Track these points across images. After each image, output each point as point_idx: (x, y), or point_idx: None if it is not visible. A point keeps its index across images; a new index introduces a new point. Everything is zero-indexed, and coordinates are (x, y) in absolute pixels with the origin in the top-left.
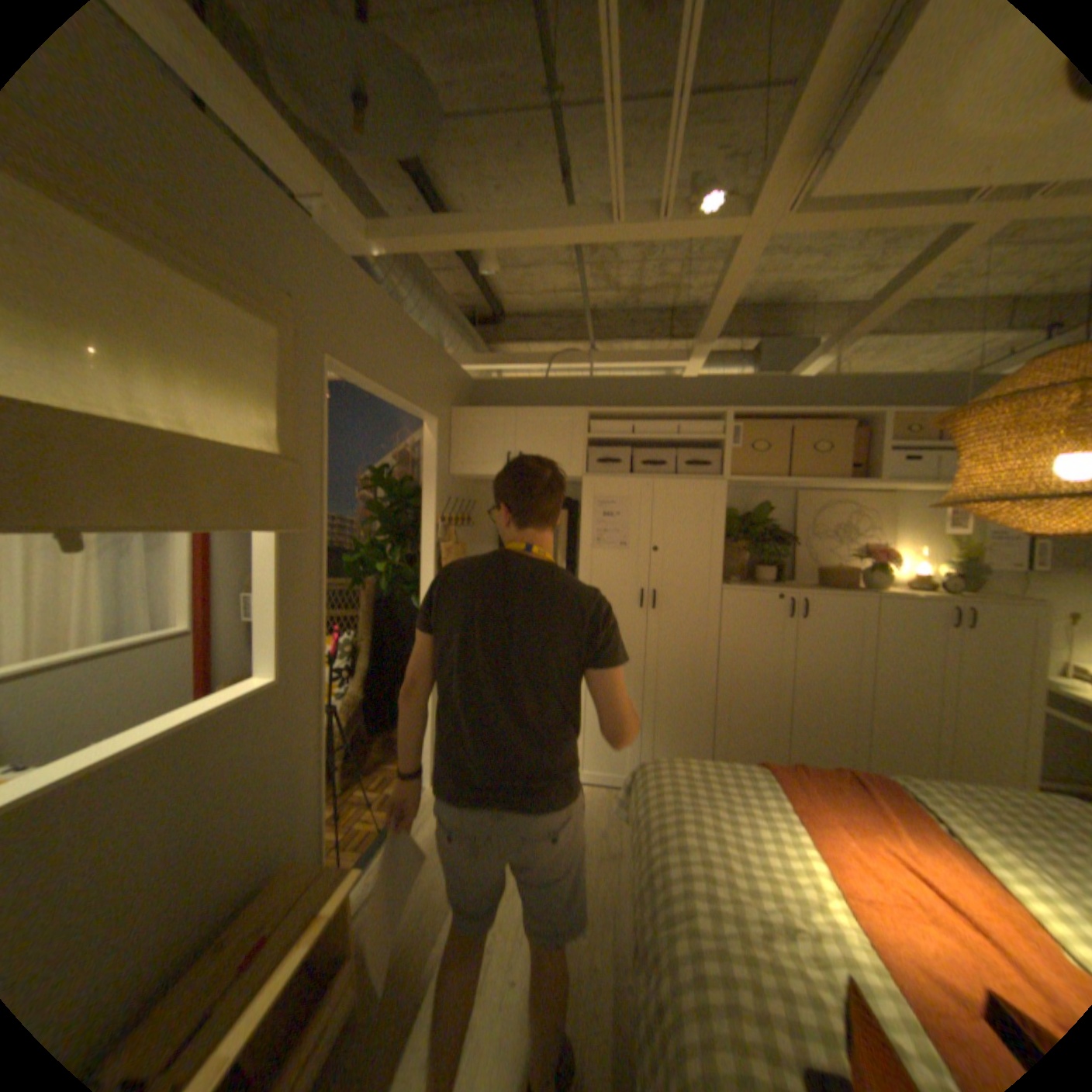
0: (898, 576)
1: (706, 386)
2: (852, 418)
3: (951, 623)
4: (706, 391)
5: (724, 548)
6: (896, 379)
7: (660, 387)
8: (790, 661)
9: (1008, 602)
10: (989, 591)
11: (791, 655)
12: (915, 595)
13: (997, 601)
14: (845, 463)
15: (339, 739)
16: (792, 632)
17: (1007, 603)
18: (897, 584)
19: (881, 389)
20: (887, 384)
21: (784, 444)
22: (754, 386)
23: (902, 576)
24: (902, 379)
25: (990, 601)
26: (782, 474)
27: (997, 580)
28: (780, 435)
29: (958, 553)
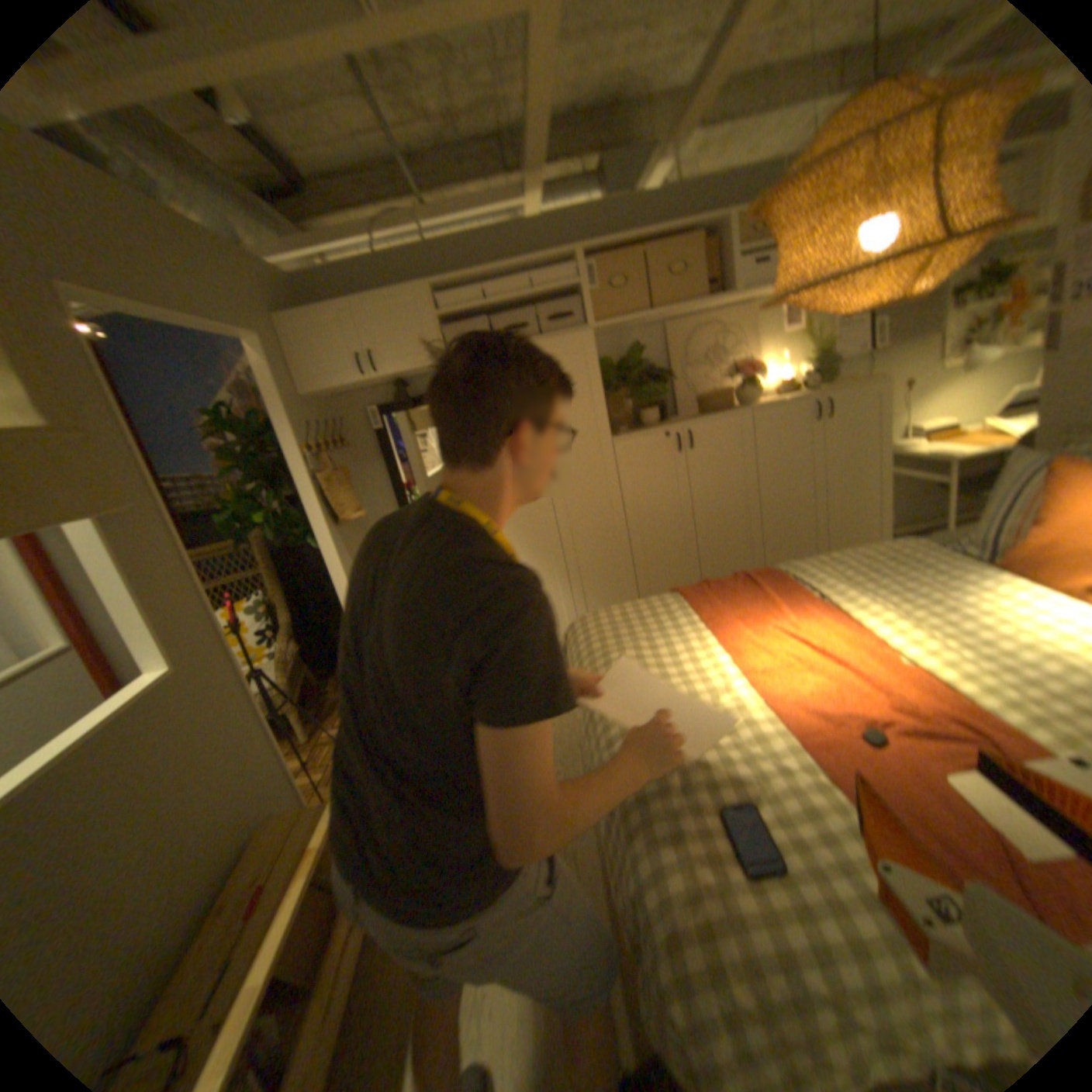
0: (766, 385)
1: (549, 222)
2: (700, 227)
3: (813, 417)
4: (550, 229)
5: (606, 399)
6: (736, 172)
7: (500, 234)
8: (686, 491)
9: (856, 384)
10: (842, 377)
11: (686, 485)
12: (781, 399)
13: (848, 385)
14: (703, 280)
15: (284, 693)
16: (683, 464)
17: (856, 385)
18: (766, 392)
19: (724, 187)
20: (728, 180)
21: (640, 272)
22: (598, 211)
23: (769, 383)
24: (741, 171)
25: (842, 387)
26: (644, 307)
27: (848, 365)
28: (635, 264)
29: (813, 347)
